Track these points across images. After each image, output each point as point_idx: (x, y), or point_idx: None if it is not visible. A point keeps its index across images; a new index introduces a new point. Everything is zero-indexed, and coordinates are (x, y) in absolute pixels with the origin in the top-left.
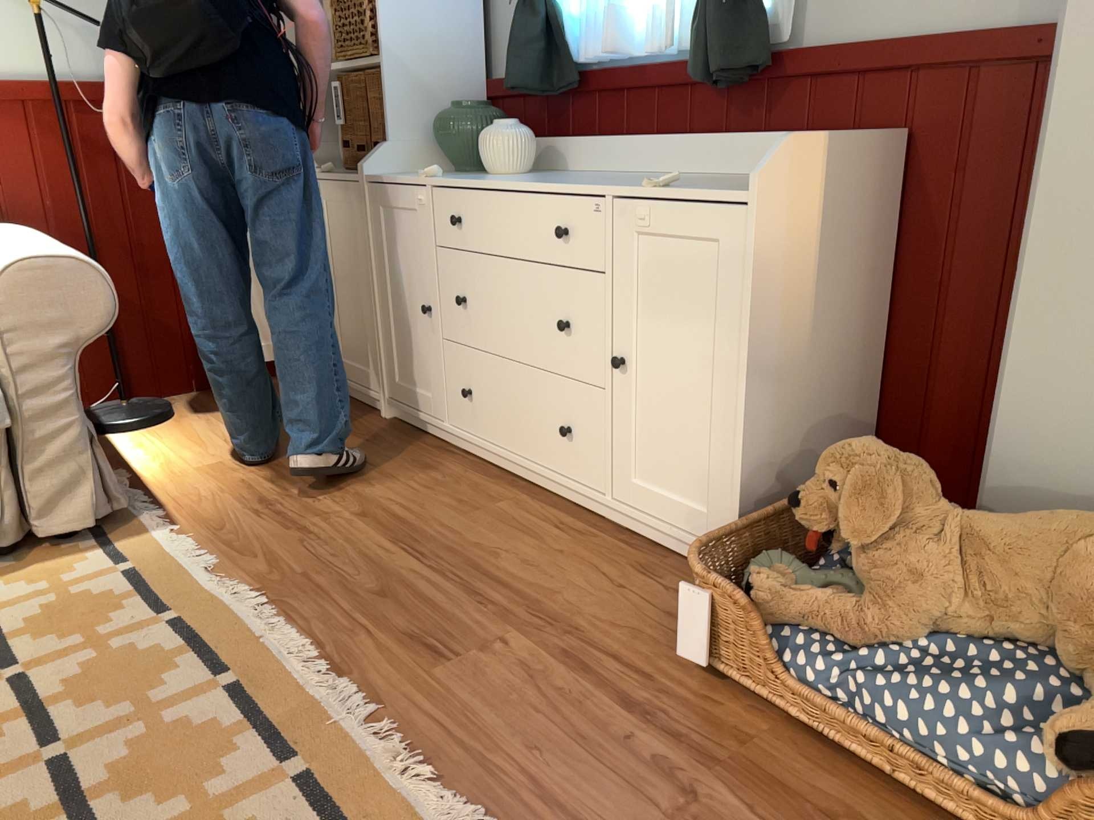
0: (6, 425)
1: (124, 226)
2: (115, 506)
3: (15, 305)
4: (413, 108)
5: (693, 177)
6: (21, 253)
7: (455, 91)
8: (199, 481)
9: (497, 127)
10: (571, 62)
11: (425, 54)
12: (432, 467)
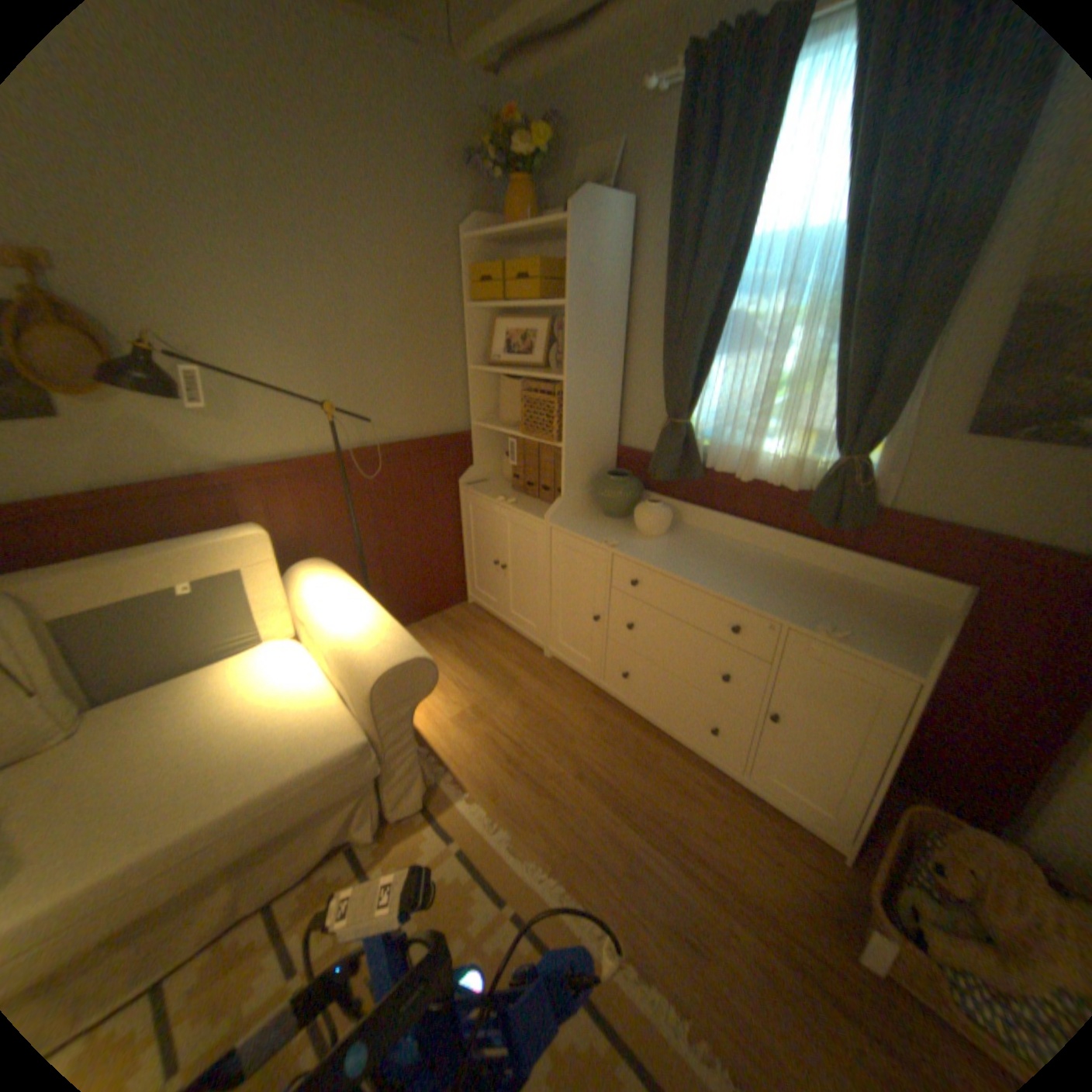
0: (378, 772)
1: (374, 534)
2: (428, 784)
3: (382, 698)
4: (579, 472)
5: (801, 568)
6: (374, 649)
7: (602, 456)
8: (458, 736)
9: (652, 508)
10: (702, 464)
11: (588, 437)
12: (600, 716)
